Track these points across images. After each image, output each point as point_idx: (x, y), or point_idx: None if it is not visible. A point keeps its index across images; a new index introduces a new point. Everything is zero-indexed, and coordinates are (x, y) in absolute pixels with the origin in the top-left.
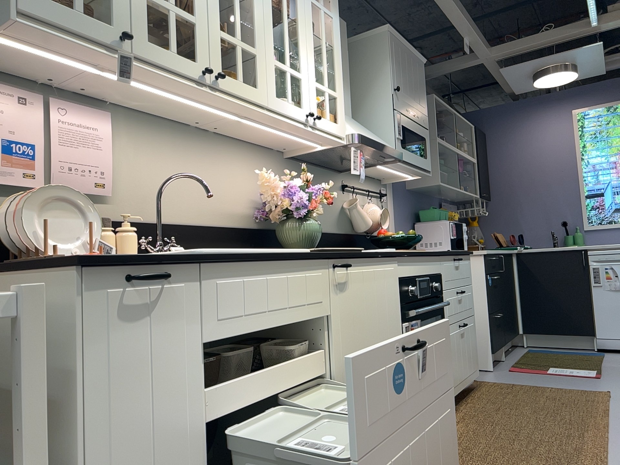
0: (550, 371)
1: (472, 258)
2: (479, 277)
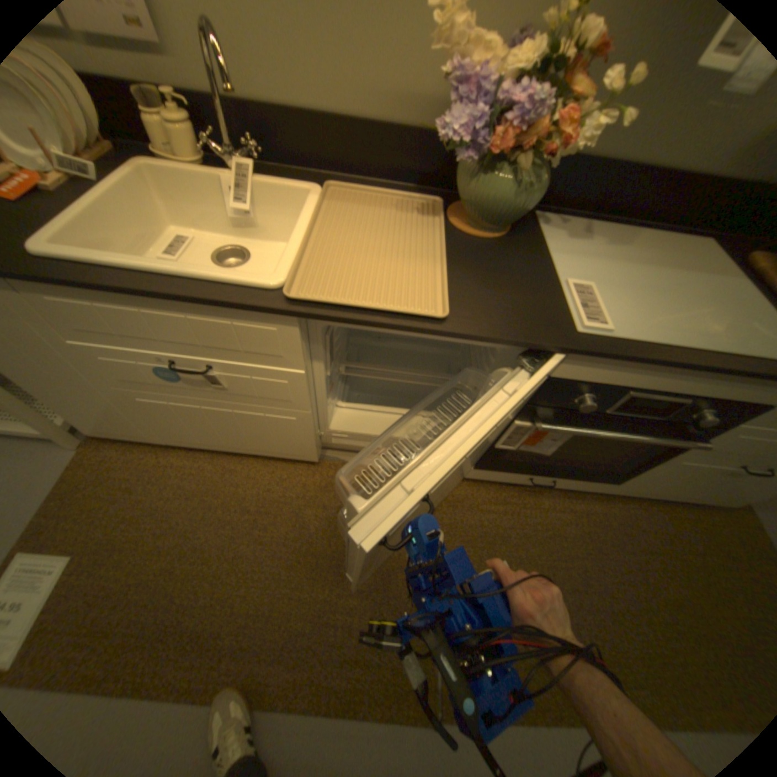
0: None
1: None
2: None
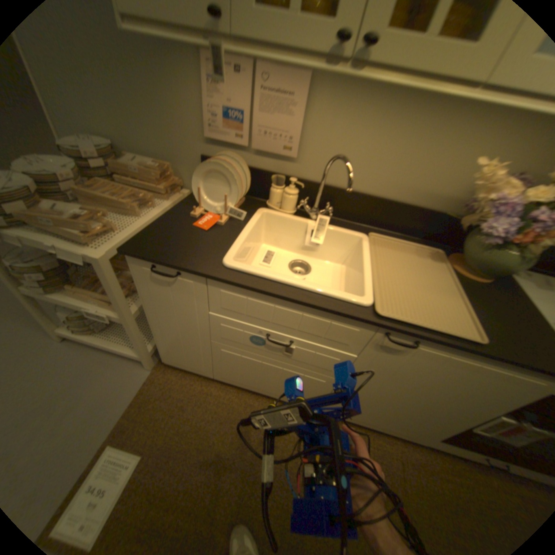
0: None
1: None
2: None
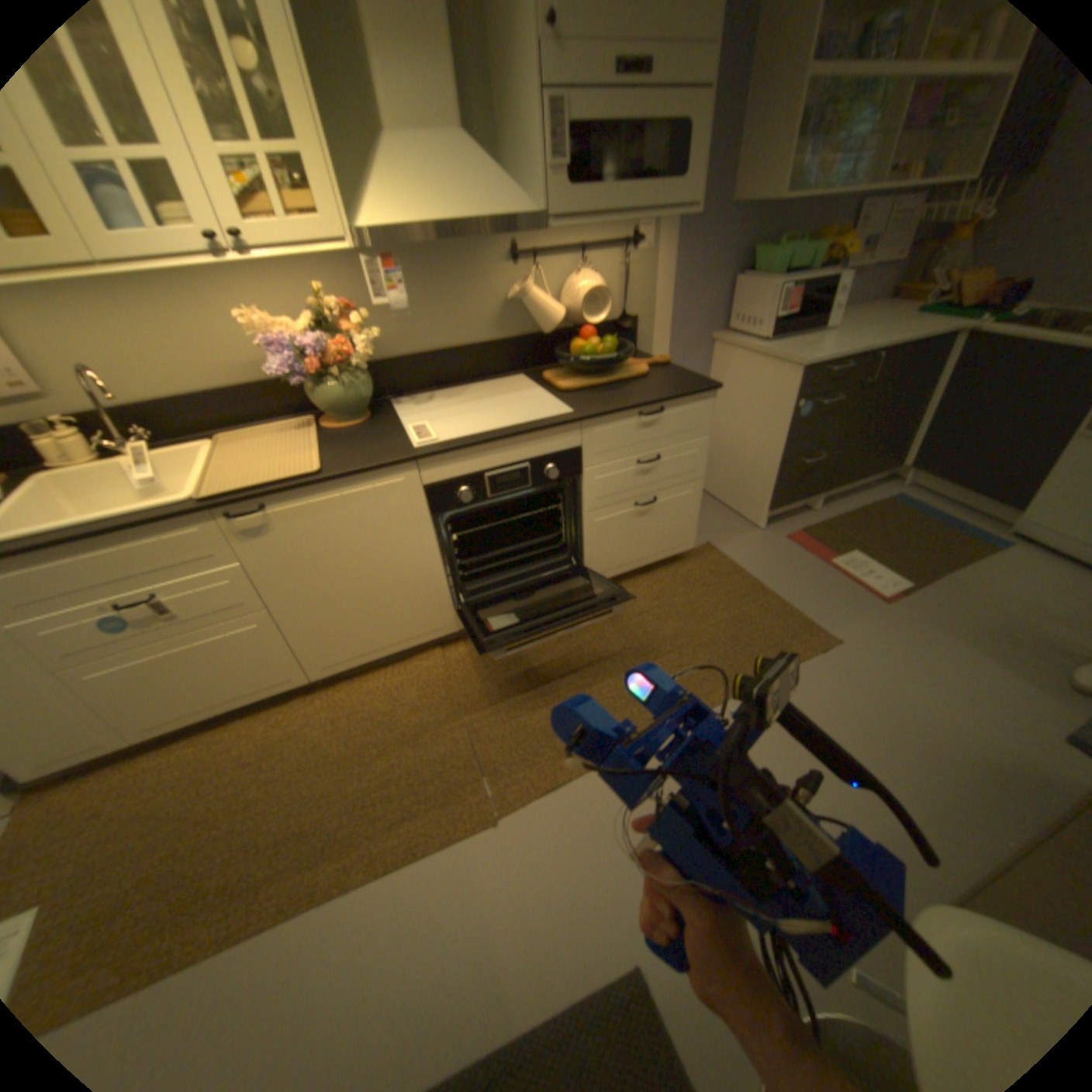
0: (840, 562)
1: (787, 367)
2: (785, 401)
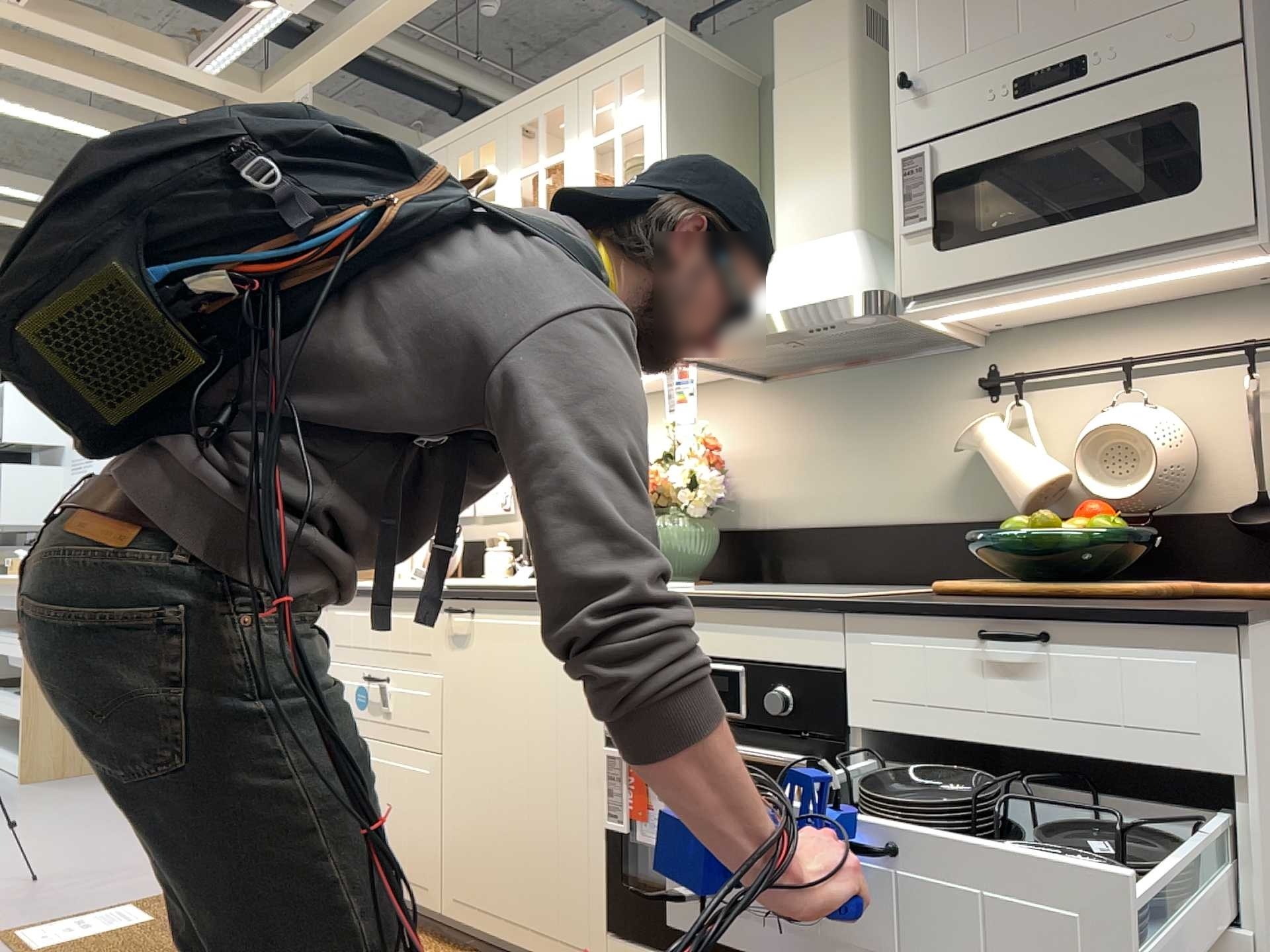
0: None
1: None
2: None
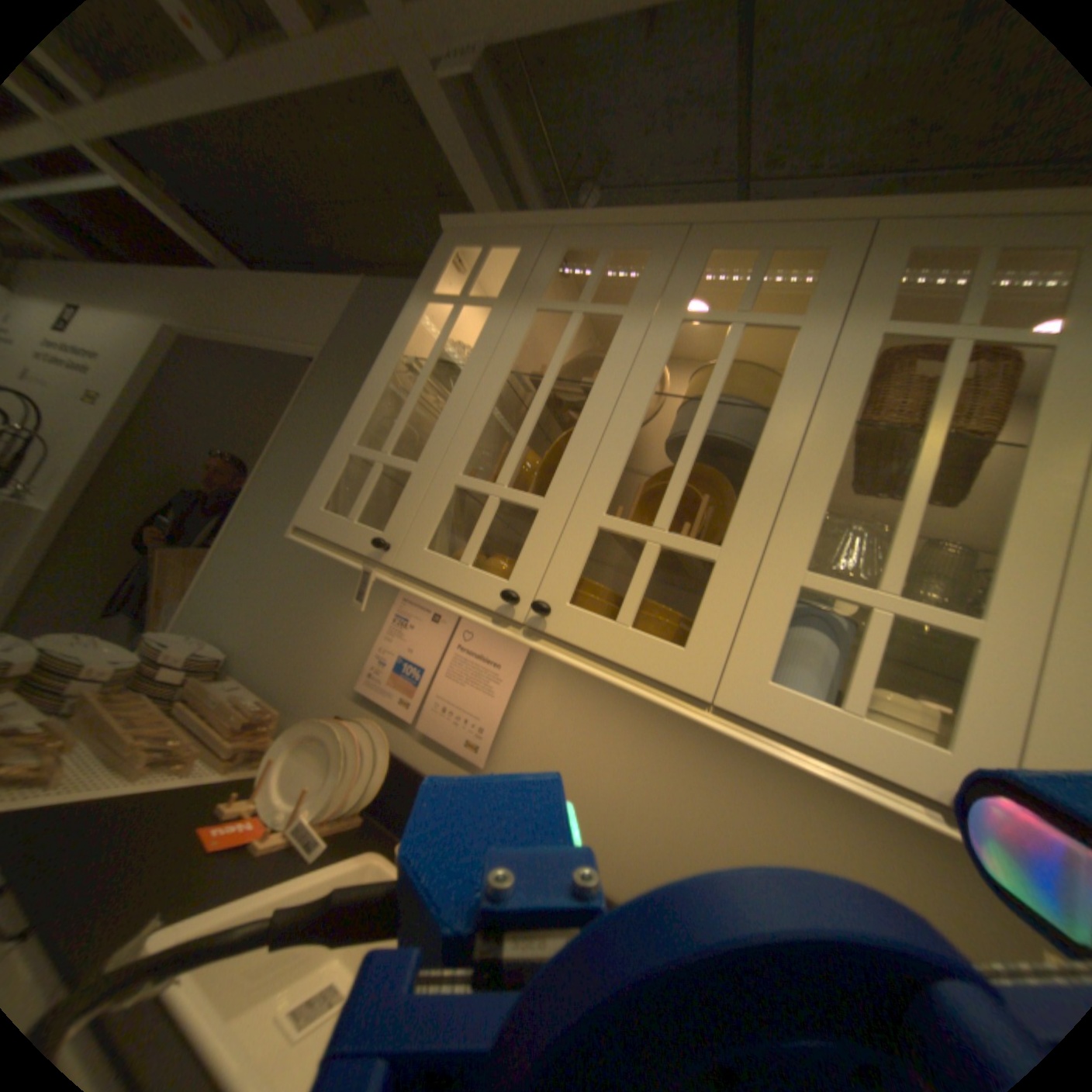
0: None
1: None
2: None
